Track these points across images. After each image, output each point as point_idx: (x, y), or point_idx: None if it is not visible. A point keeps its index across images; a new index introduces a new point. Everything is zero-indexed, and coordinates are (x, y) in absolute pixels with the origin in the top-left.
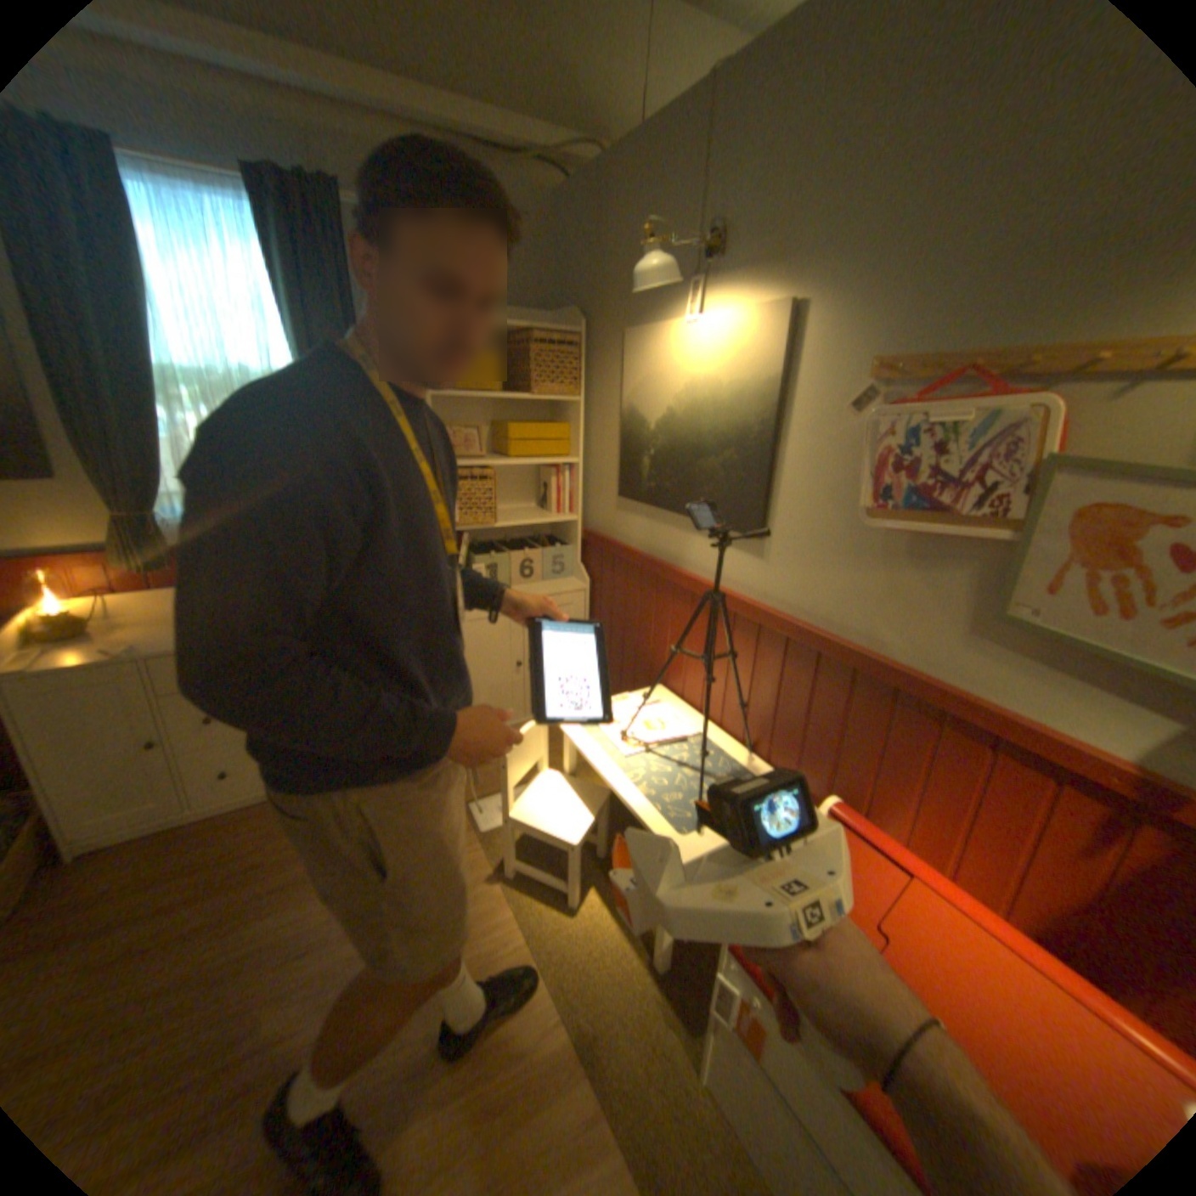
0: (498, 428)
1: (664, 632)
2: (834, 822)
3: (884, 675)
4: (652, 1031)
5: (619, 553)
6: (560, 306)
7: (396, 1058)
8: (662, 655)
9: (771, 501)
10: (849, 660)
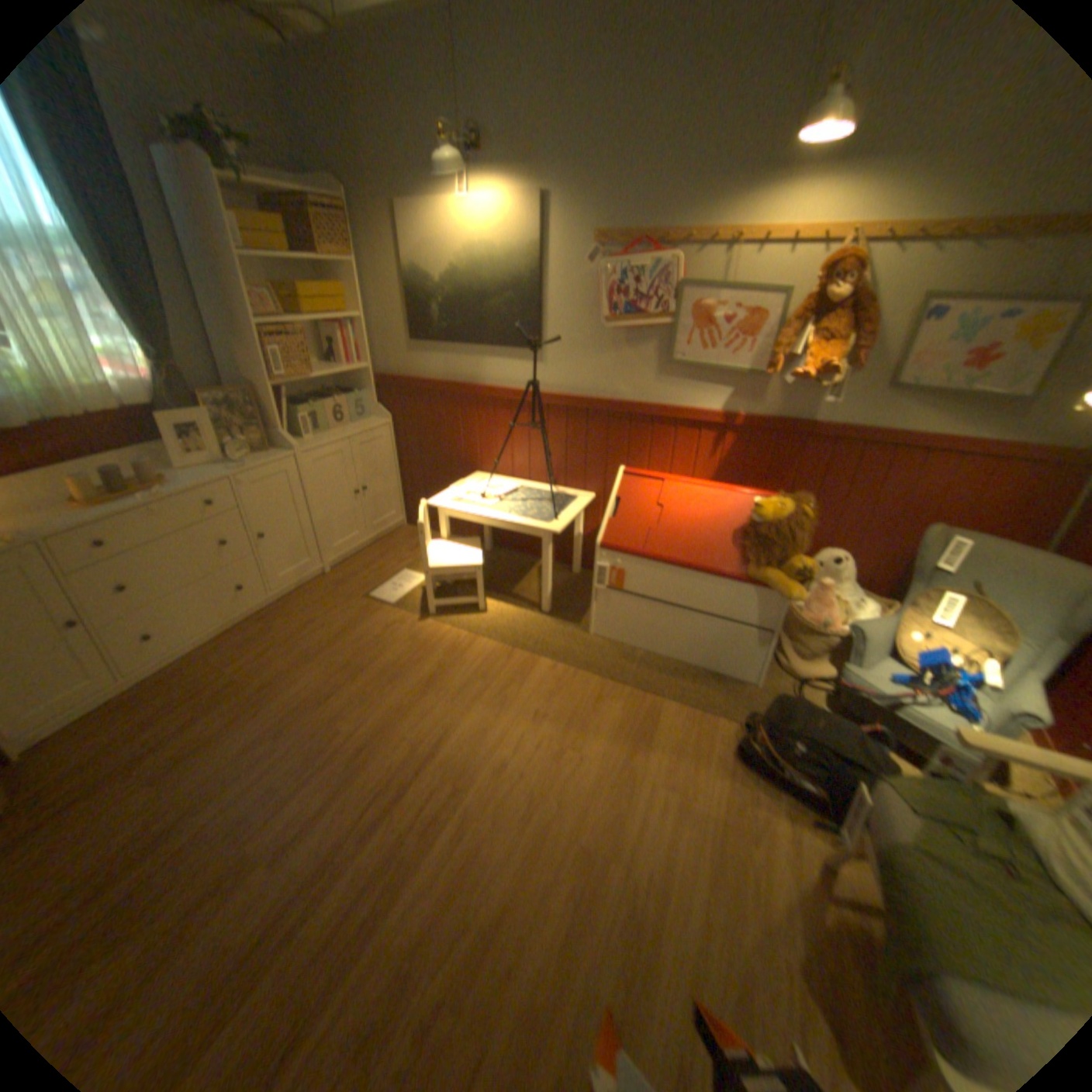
0: (279, 287)
1: (472, 434)
2: (624, 476)
3: (623, 408)
4: (556, 630)
5: (420, 384)
6: (300, 169)
7: (437, 697)
8: (473, 450)
9: (541, 324)
10: (604, 406)
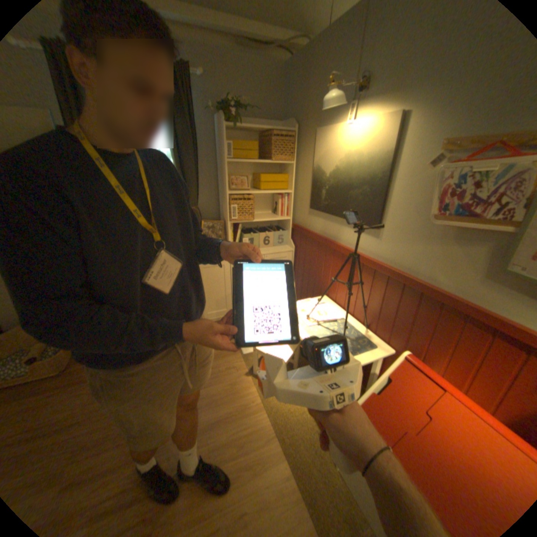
0: (256, 176)
1: (328, 271)
2: (407, 363)
3: (437, 296)
4: (315, 445)
5: (309, 234)
6: (286, 118)
7: (207, 442)
8: (326, 282)
9: (385, 211)
10: (419, 288)
